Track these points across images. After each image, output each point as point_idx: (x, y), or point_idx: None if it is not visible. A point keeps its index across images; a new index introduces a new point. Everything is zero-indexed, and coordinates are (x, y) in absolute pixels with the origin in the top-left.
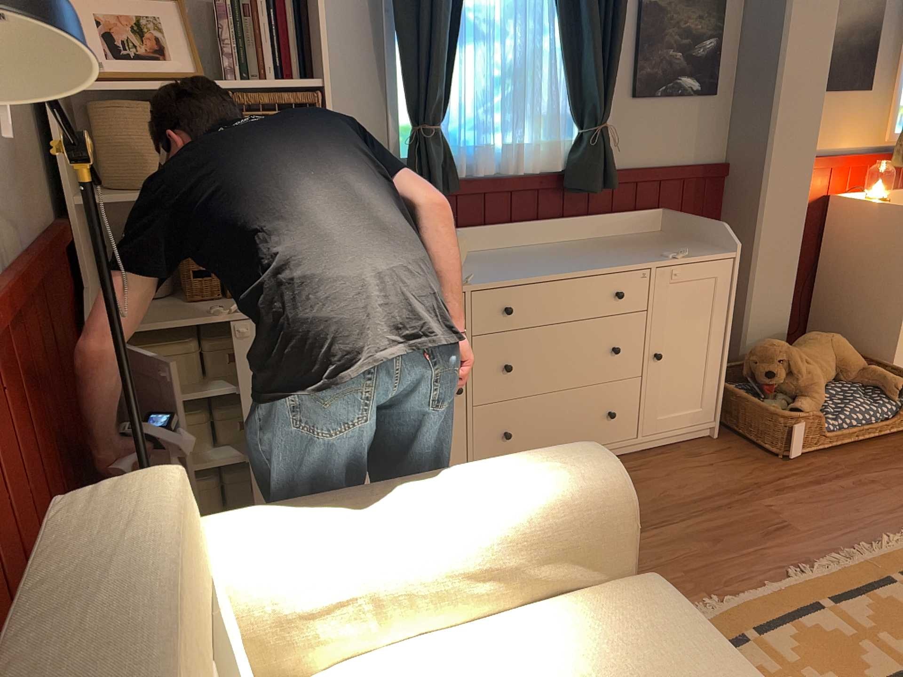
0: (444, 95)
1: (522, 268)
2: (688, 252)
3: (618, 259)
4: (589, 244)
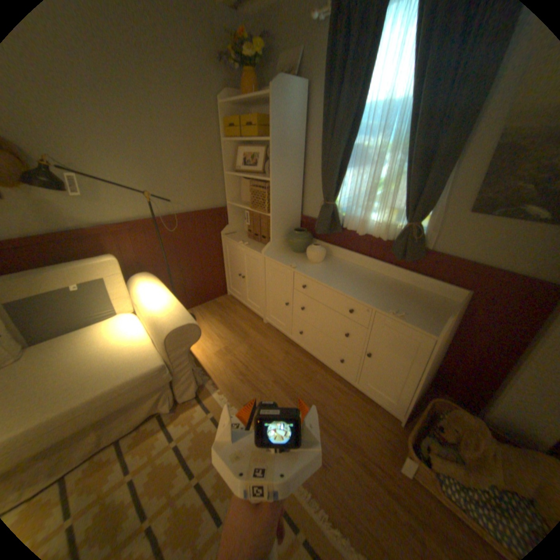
0: (334, 189)
1: (327, 274)
2: (401, 315)
3: (368, 296)
4: (393, 285)
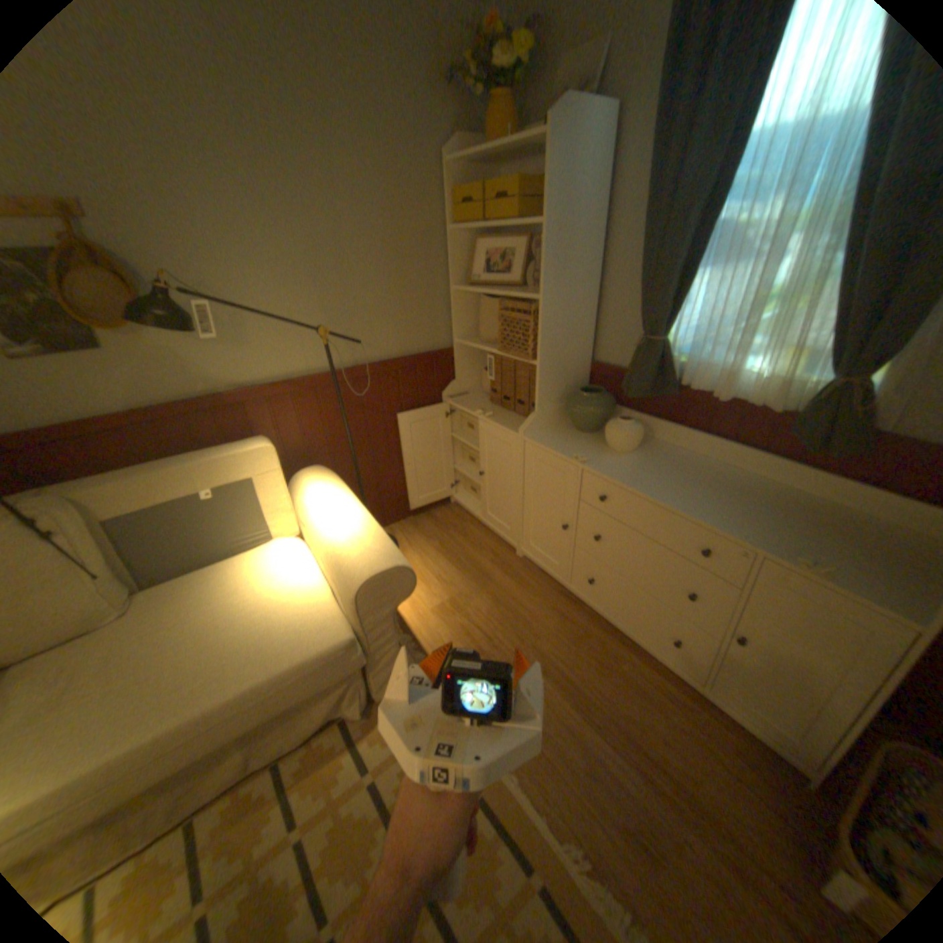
0: (668, 311)
1: (650, 476)
2: (827, 571)
3: (744, 524)
4: (791, 501)
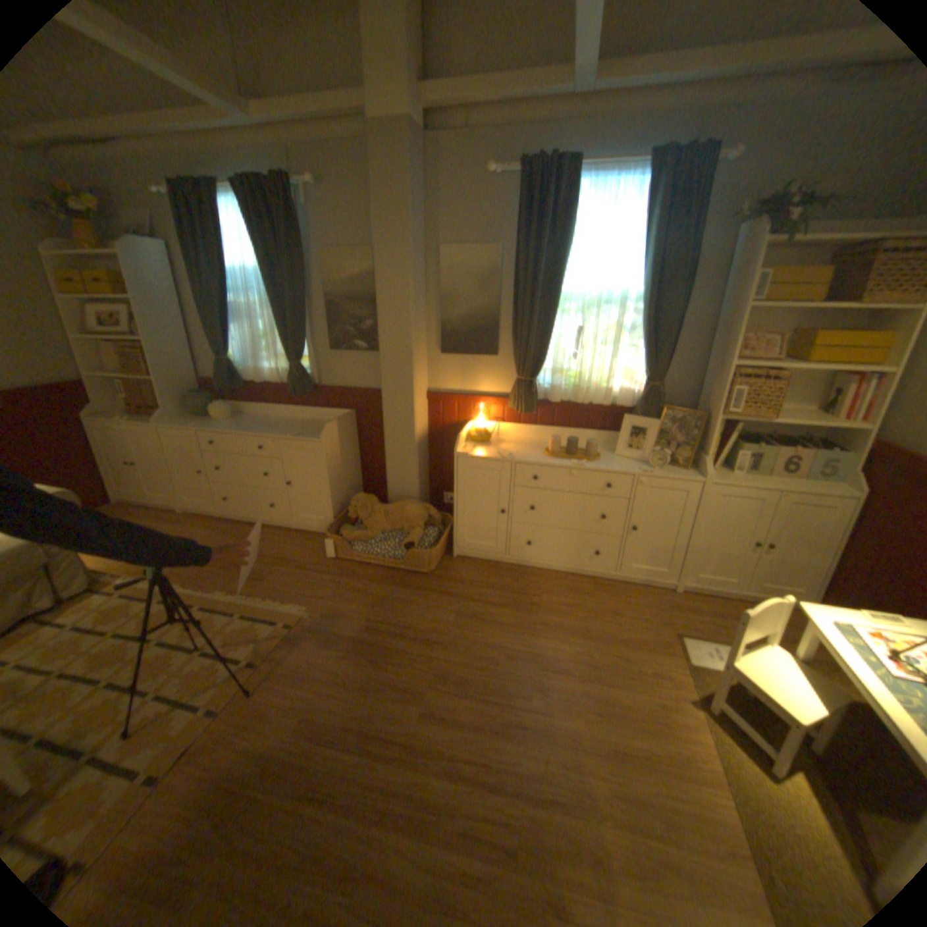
0: (219, 346)
1: (233, 427)
2: (294, 435)
3: (271, 432)
4: (298, 423)
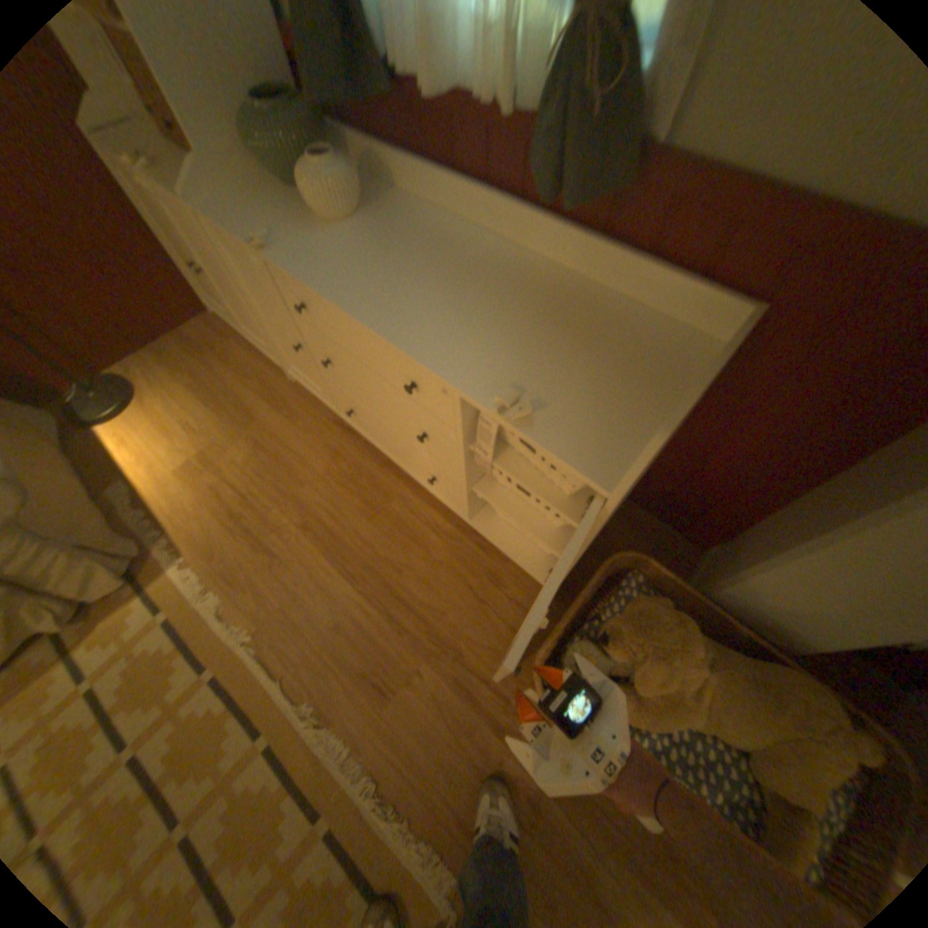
0: None
1: (352, 266)
2: (521, 417)
3: (450, 341)
4: (539, 287)
